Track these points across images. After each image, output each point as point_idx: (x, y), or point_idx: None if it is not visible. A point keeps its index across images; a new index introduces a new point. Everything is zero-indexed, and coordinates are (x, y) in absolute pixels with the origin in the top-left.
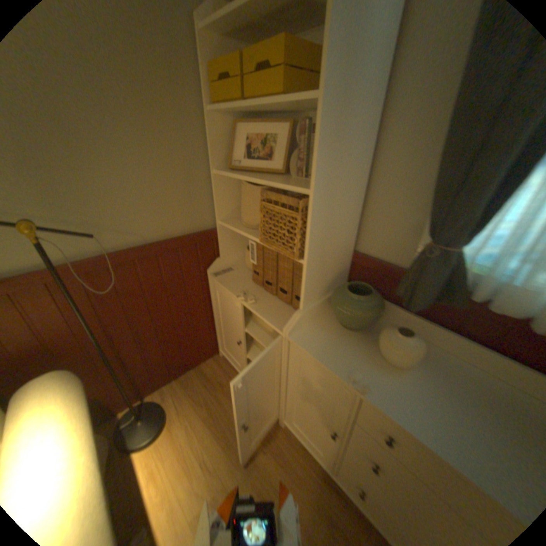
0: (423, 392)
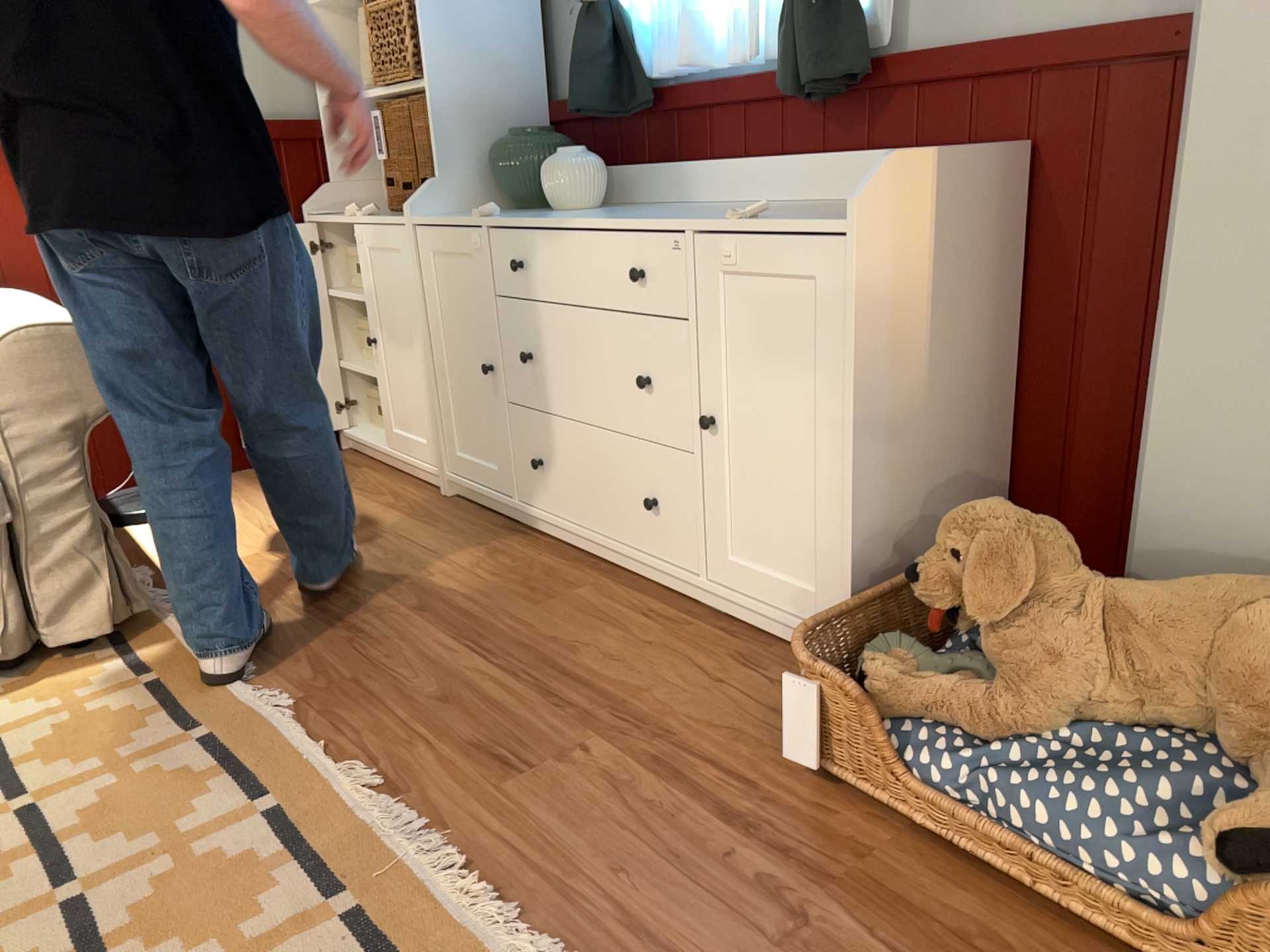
0: (574, 214)
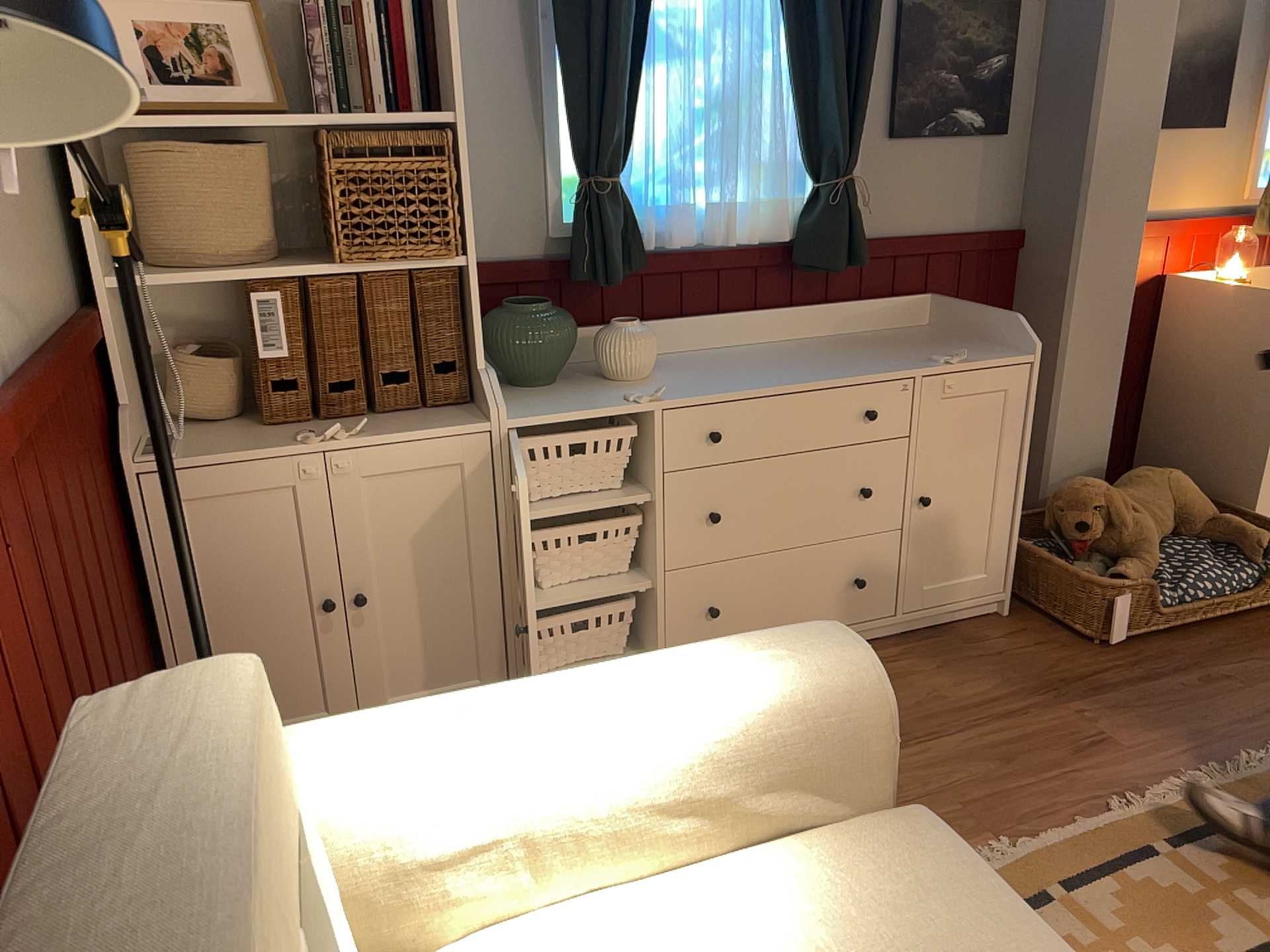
0: (686, 378)
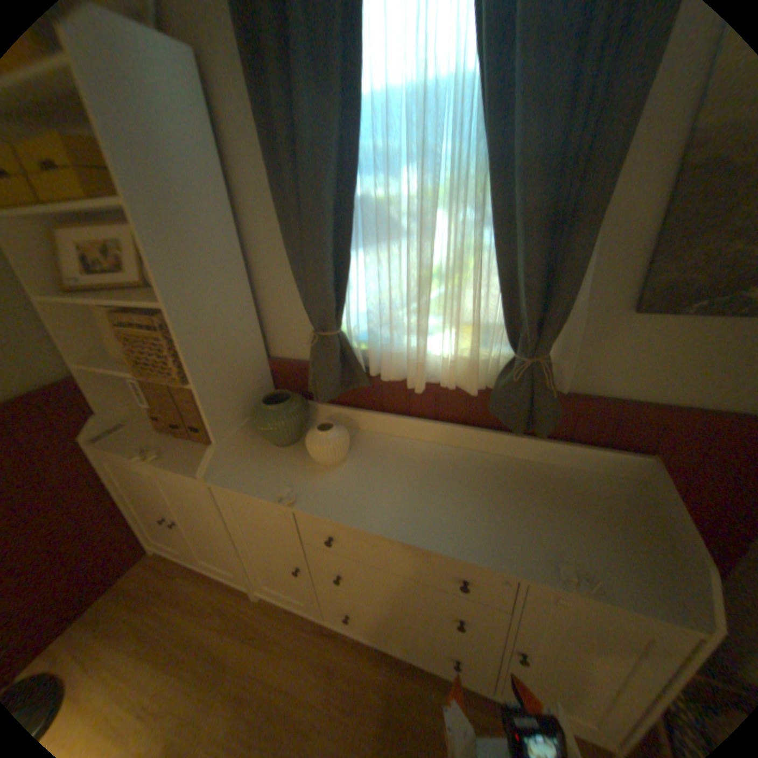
0: (350, 479)
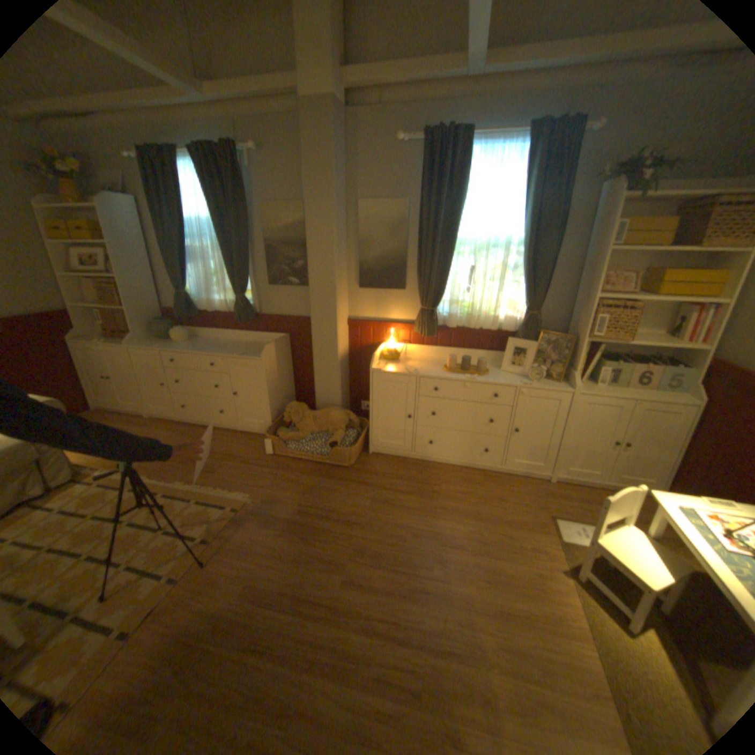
0: (184, 346)
